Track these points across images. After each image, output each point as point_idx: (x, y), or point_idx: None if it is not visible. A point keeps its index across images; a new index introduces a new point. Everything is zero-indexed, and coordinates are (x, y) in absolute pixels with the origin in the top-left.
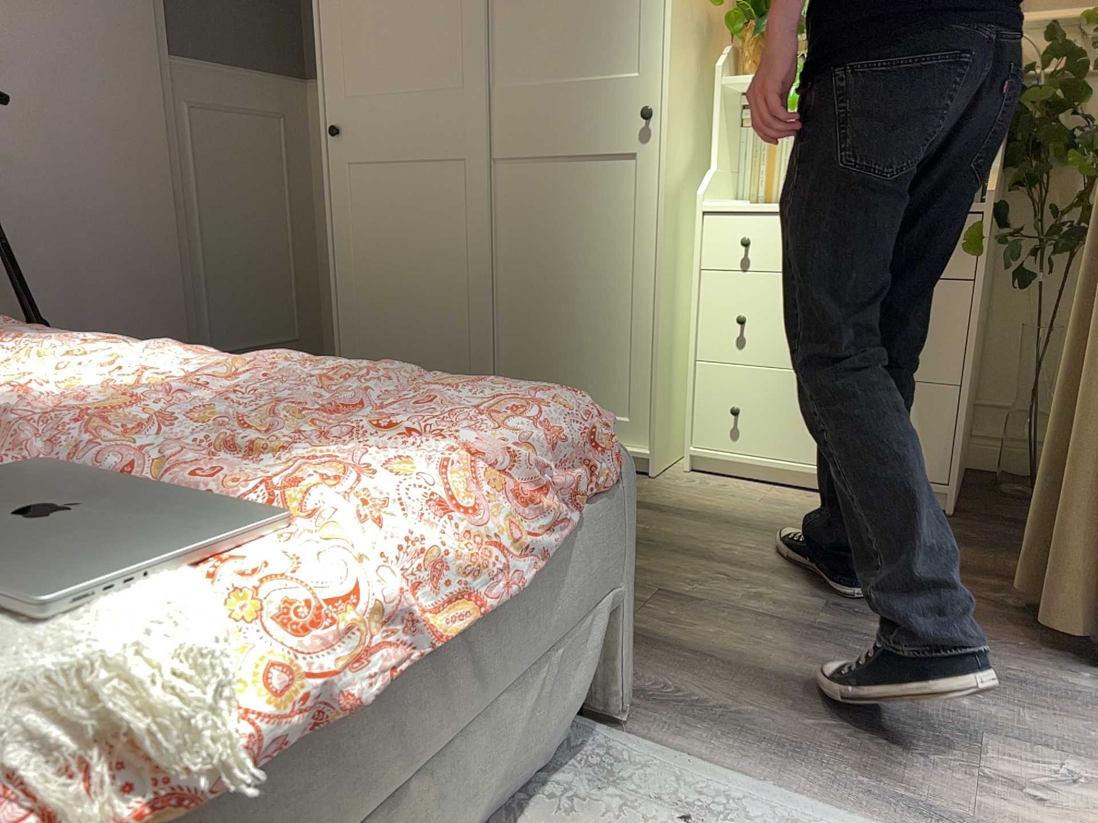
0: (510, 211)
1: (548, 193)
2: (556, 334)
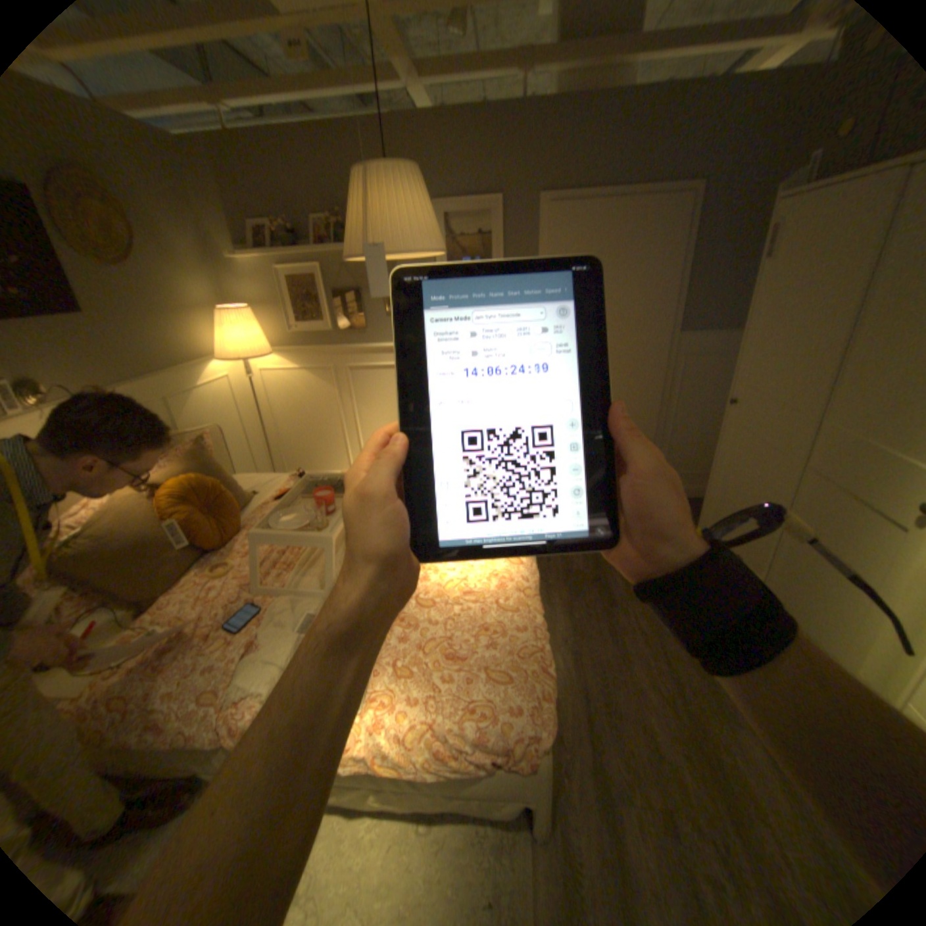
0: (808, 504)
1: (835, 510)
2: (806, 597)
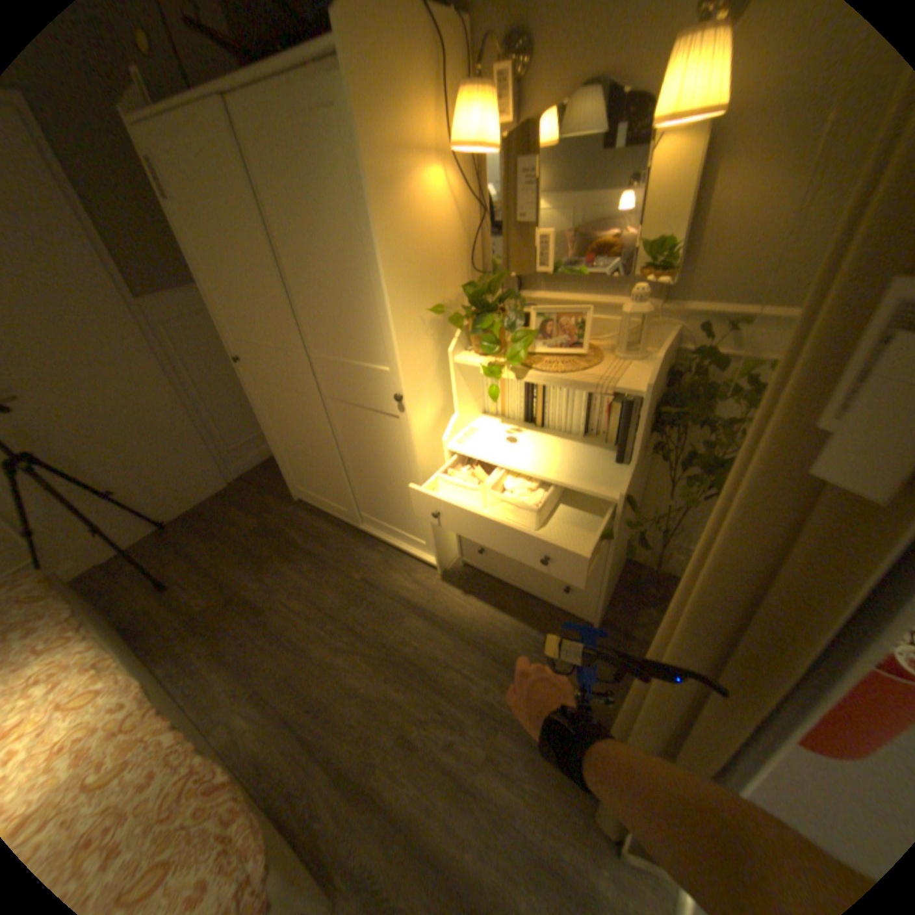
0: (340, 426)
1: (357, 423)
2: (380, 494)
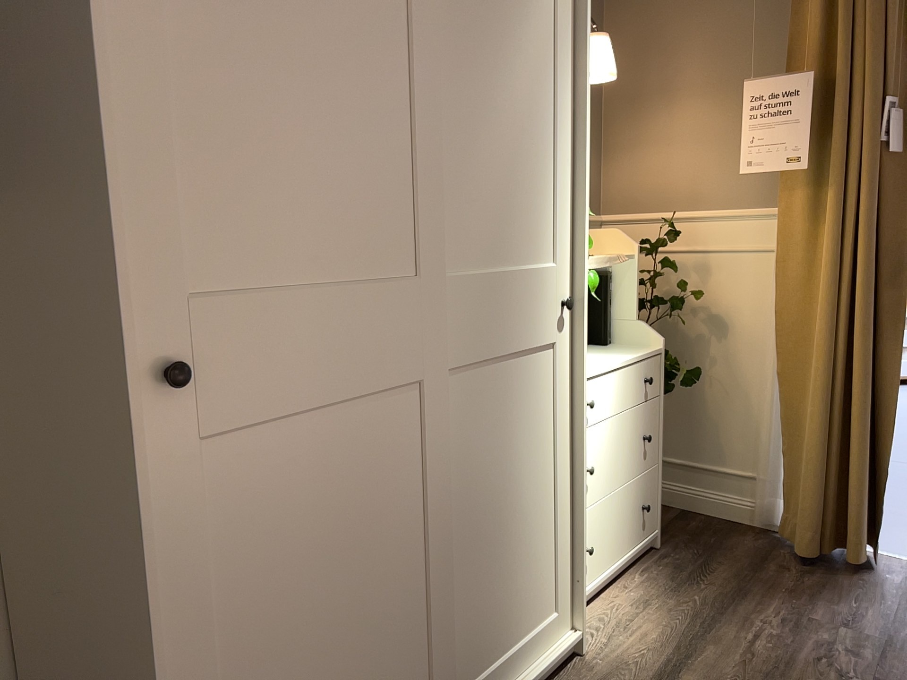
0: (457, 435)
1: (493, 400)
2: (502, 566)
